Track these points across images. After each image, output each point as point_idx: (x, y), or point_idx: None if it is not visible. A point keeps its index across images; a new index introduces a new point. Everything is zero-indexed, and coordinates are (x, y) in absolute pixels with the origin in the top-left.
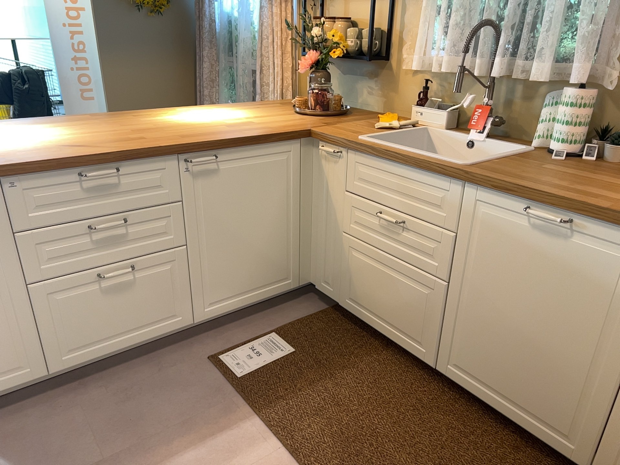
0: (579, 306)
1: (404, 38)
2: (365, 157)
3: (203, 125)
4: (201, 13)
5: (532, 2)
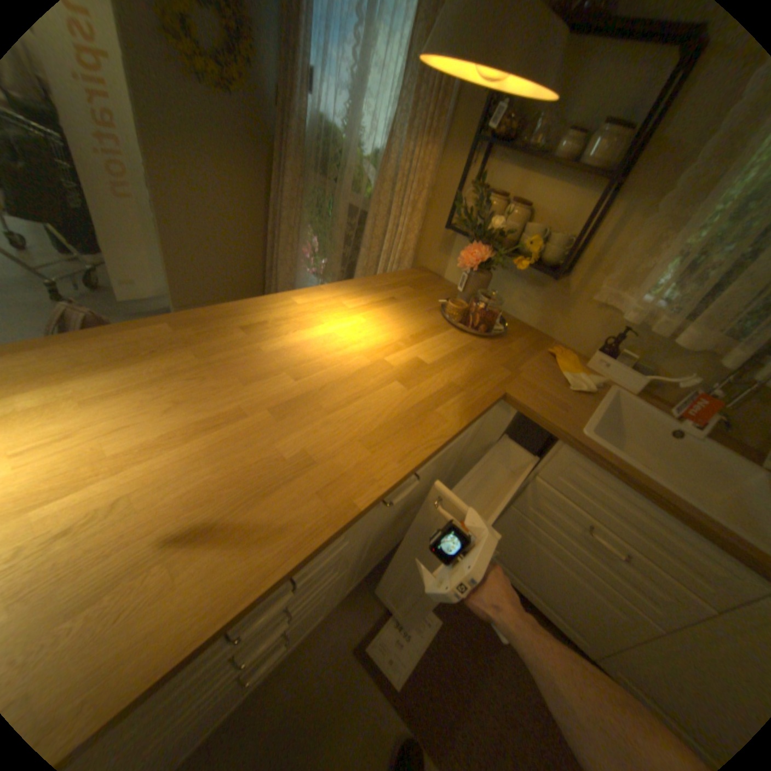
0: None
1: (619, 264)
2: (598, 469)
3: (368, 379)
4: (284, 101)
5: None
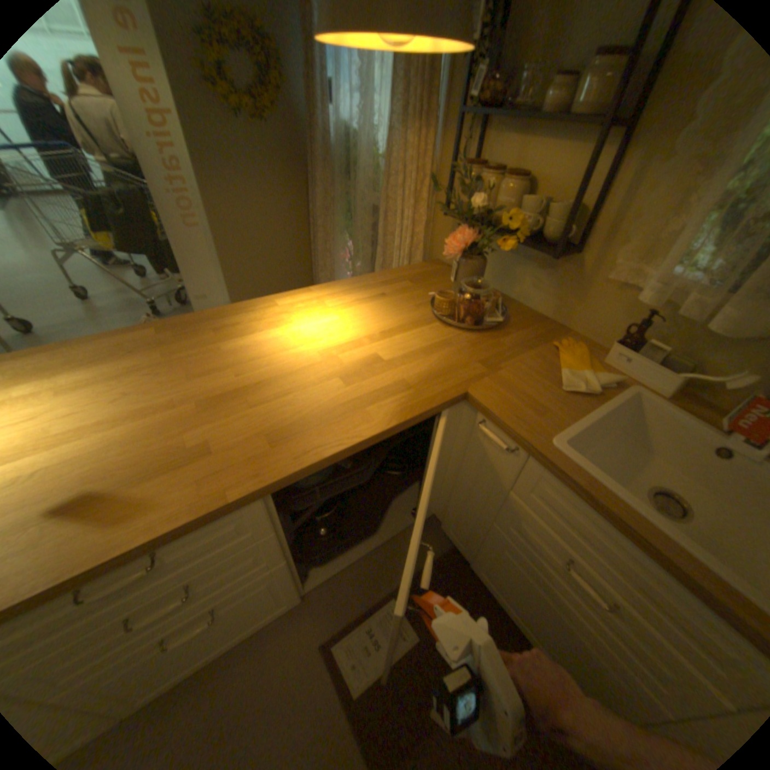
0: None
1: (634, 231)
2: (566, 488)
3: (308, 376)
4: (312, 117)
5: None
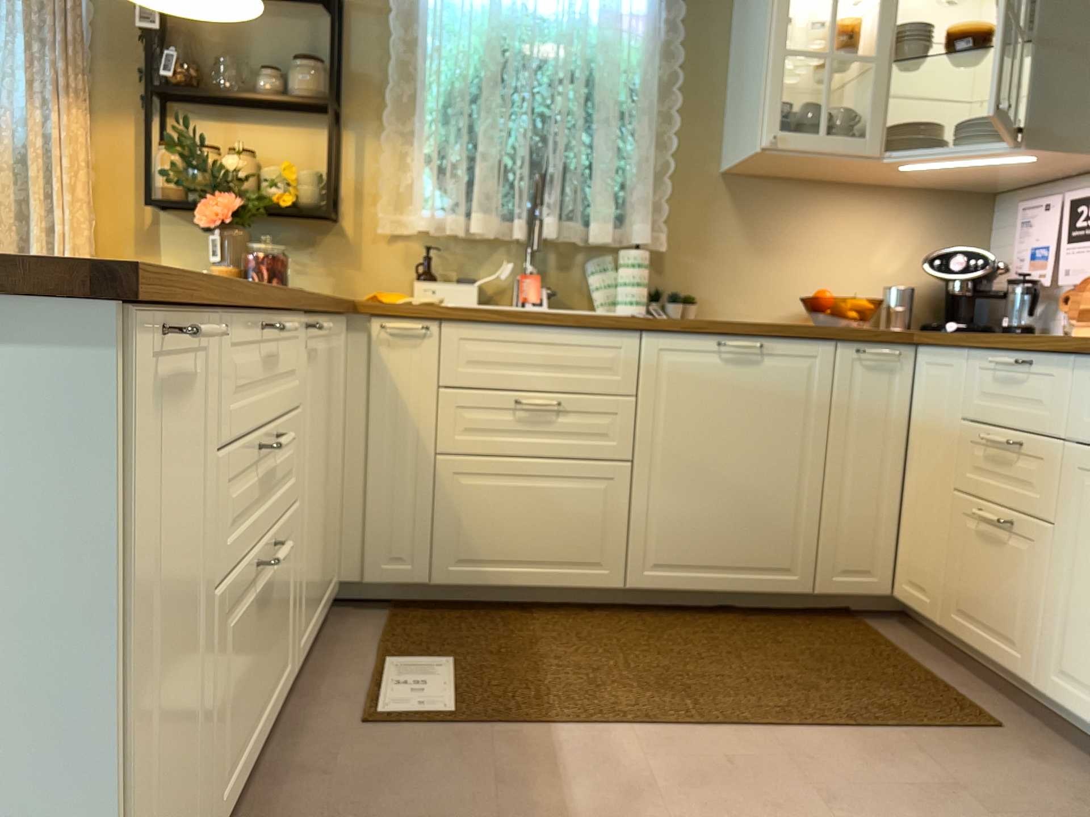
0: (781, 426)
1: (382, 188)
2: (478, 328)
3: None
4: None
5: (562, 160)
